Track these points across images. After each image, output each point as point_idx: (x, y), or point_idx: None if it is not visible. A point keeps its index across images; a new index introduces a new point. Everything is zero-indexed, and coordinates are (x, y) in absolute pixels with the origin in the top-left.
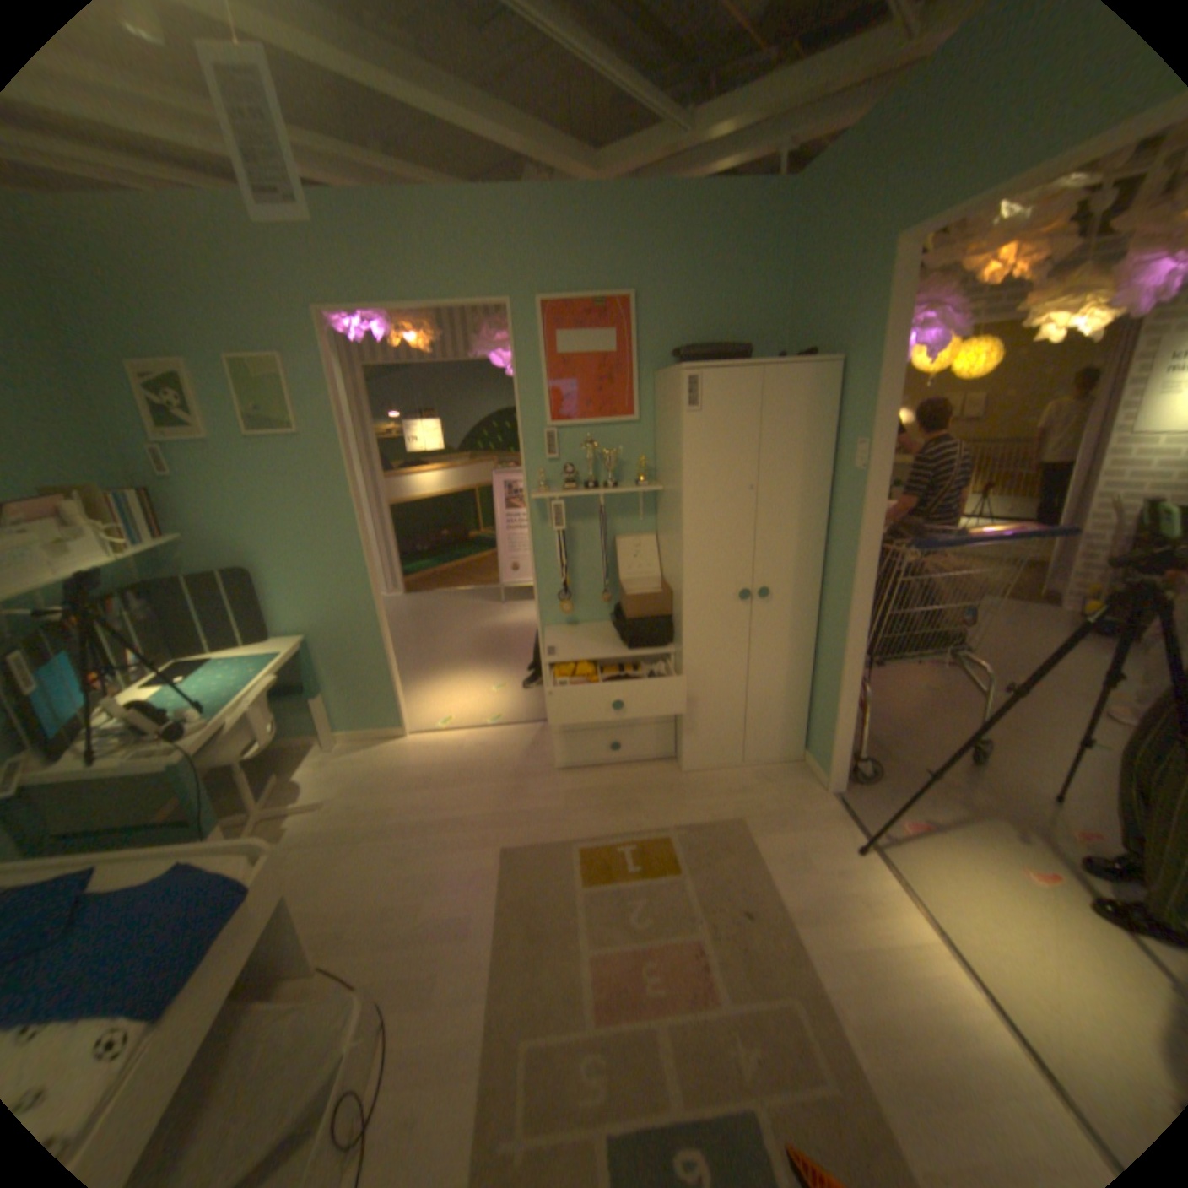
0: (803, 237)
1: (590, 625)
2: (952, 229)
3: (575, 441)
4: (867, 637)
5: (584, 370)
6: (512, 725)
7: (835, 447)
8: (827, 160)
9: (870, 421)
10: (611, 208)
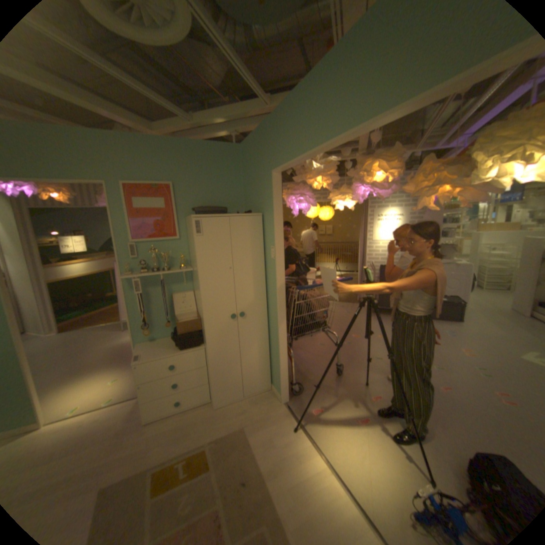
0: (245, 167)
1: (162, 340)
2: (301, 170)
3: (147, 248)
4: (286, 329)
5: (149, 215)
6: (118, 404)
7: (265, 250)
8: (249, 141)
9: (274, 239)
10: (158, 146)
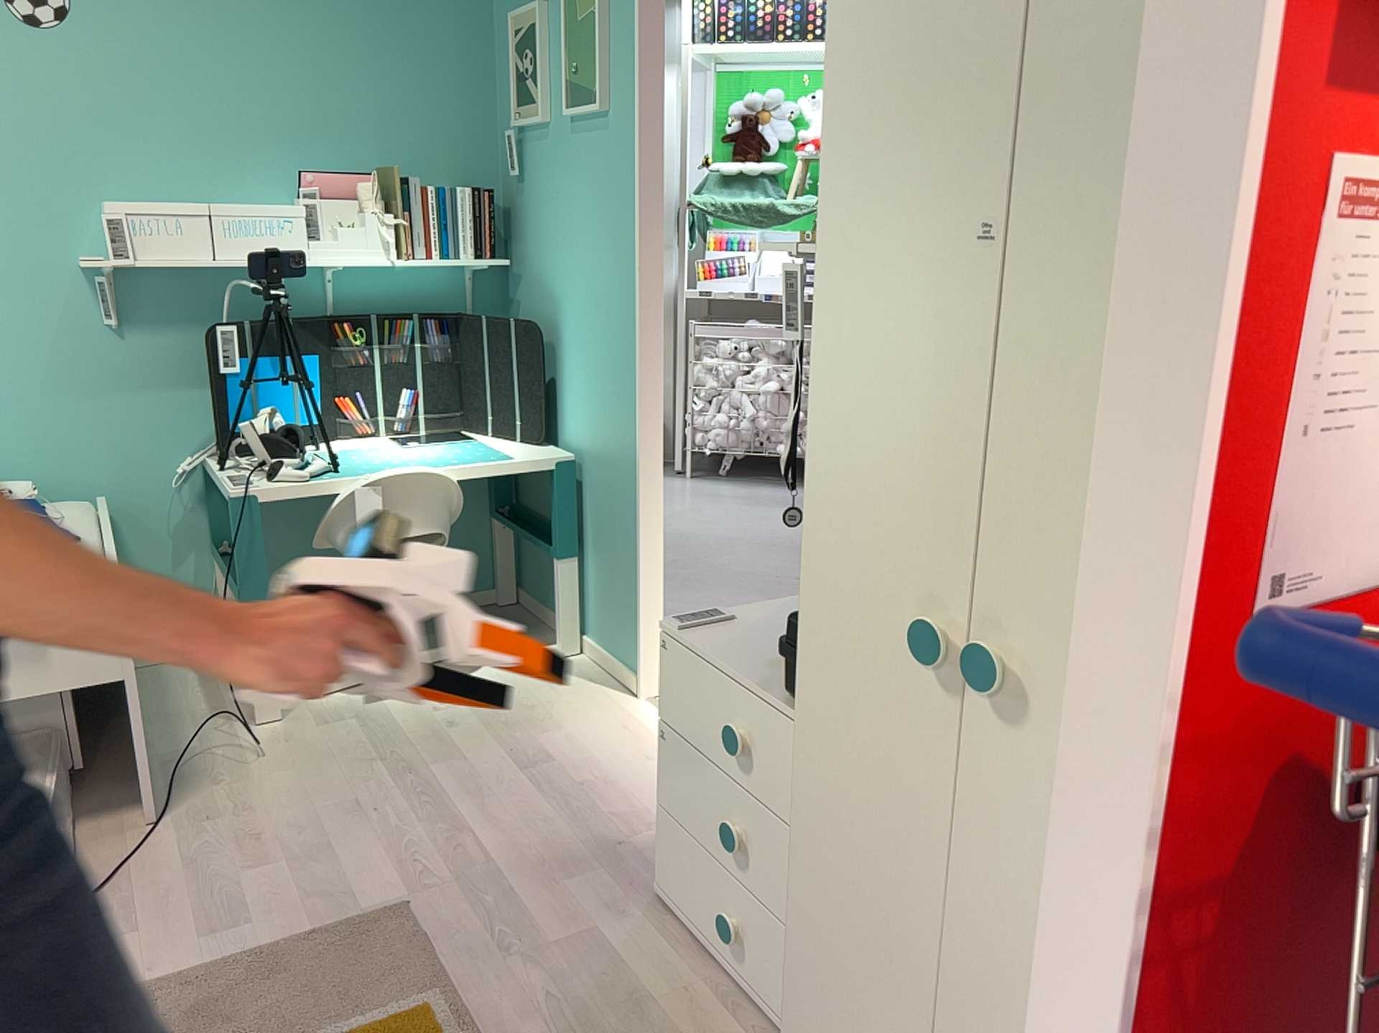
0: None
1: None
2: None
3: None
4: None
5: None
6: None
7: None
8: None
9: None
10: None
